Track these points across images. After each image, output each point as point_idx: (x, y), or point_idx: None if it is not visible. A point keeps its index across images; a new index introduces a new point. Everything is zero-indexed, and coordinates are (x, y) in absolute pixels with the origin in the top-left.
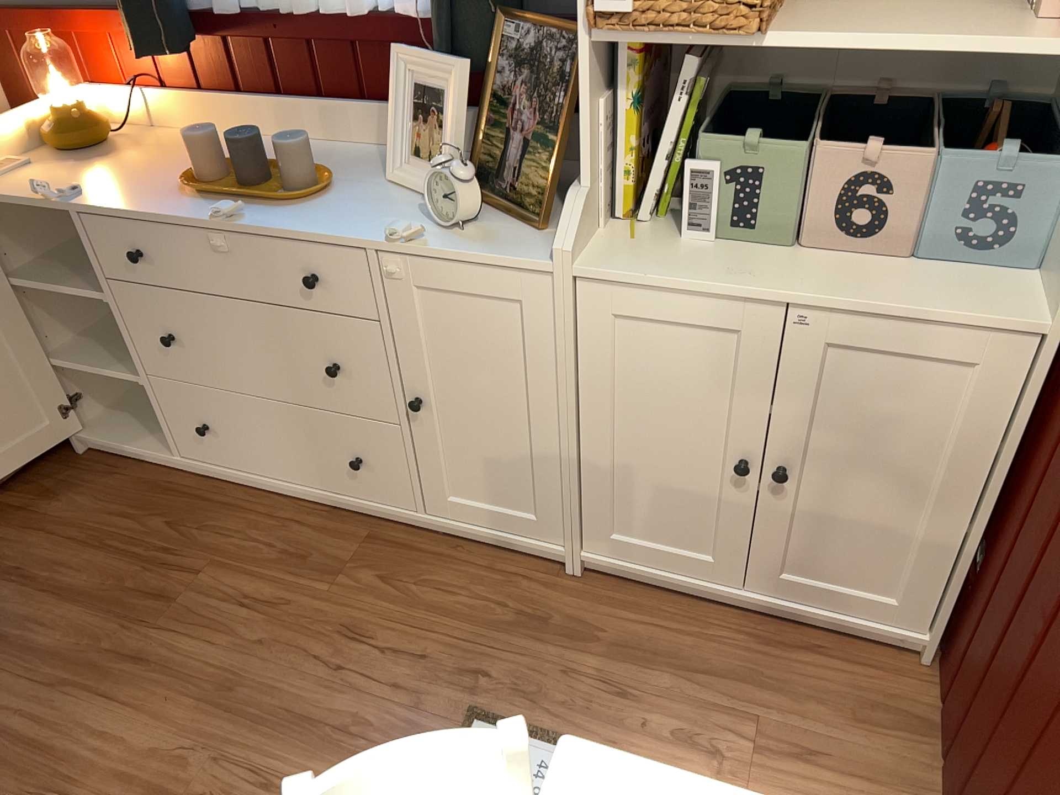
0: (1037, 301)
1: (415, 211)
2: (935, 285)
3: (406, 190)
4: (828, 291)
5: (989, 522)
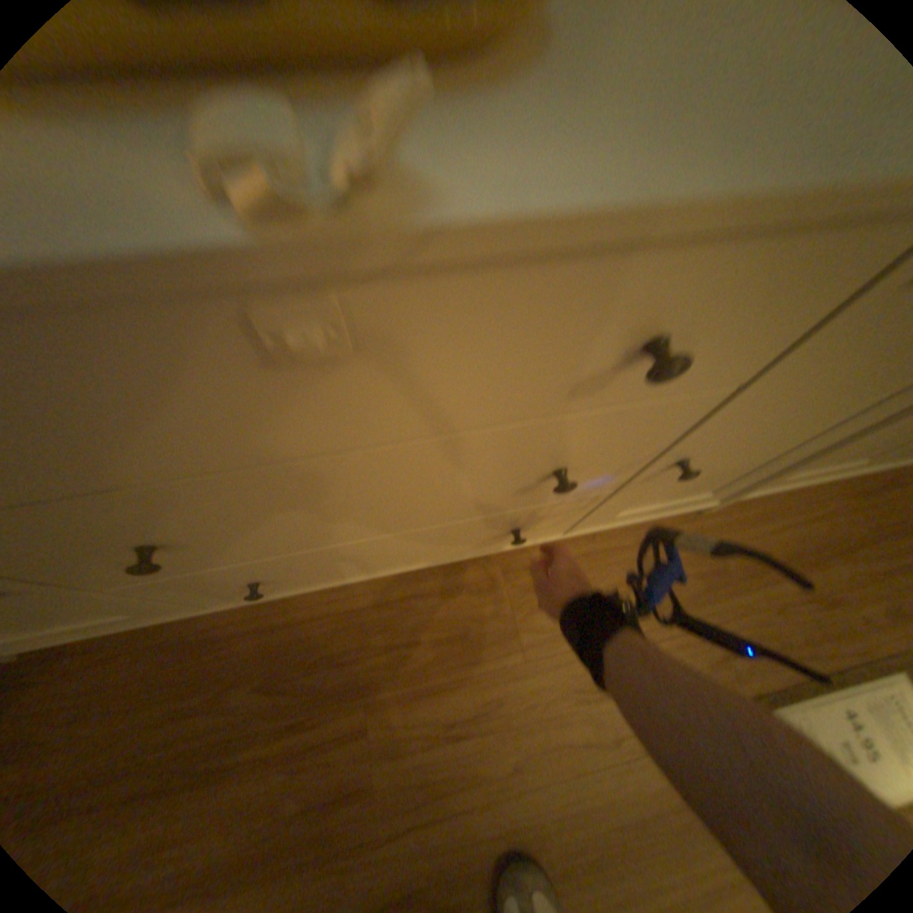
0: None
1: None
2: None
3: None
4: None
5: None
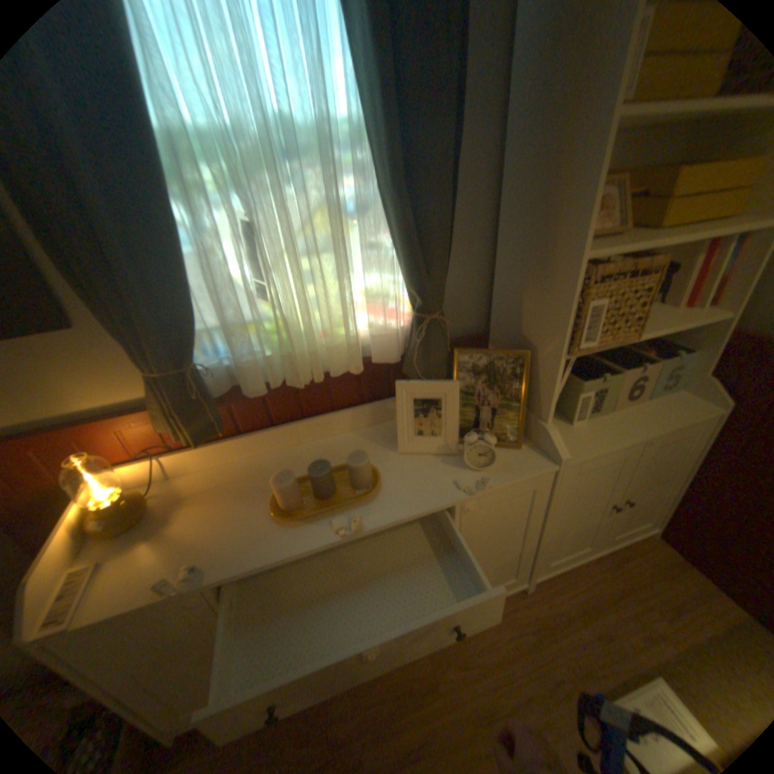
0: (711, 400)
1: (440, 464)
2: (674, 406)
3: (413, 452)
4: (657, 425)
5: (696, 481)
